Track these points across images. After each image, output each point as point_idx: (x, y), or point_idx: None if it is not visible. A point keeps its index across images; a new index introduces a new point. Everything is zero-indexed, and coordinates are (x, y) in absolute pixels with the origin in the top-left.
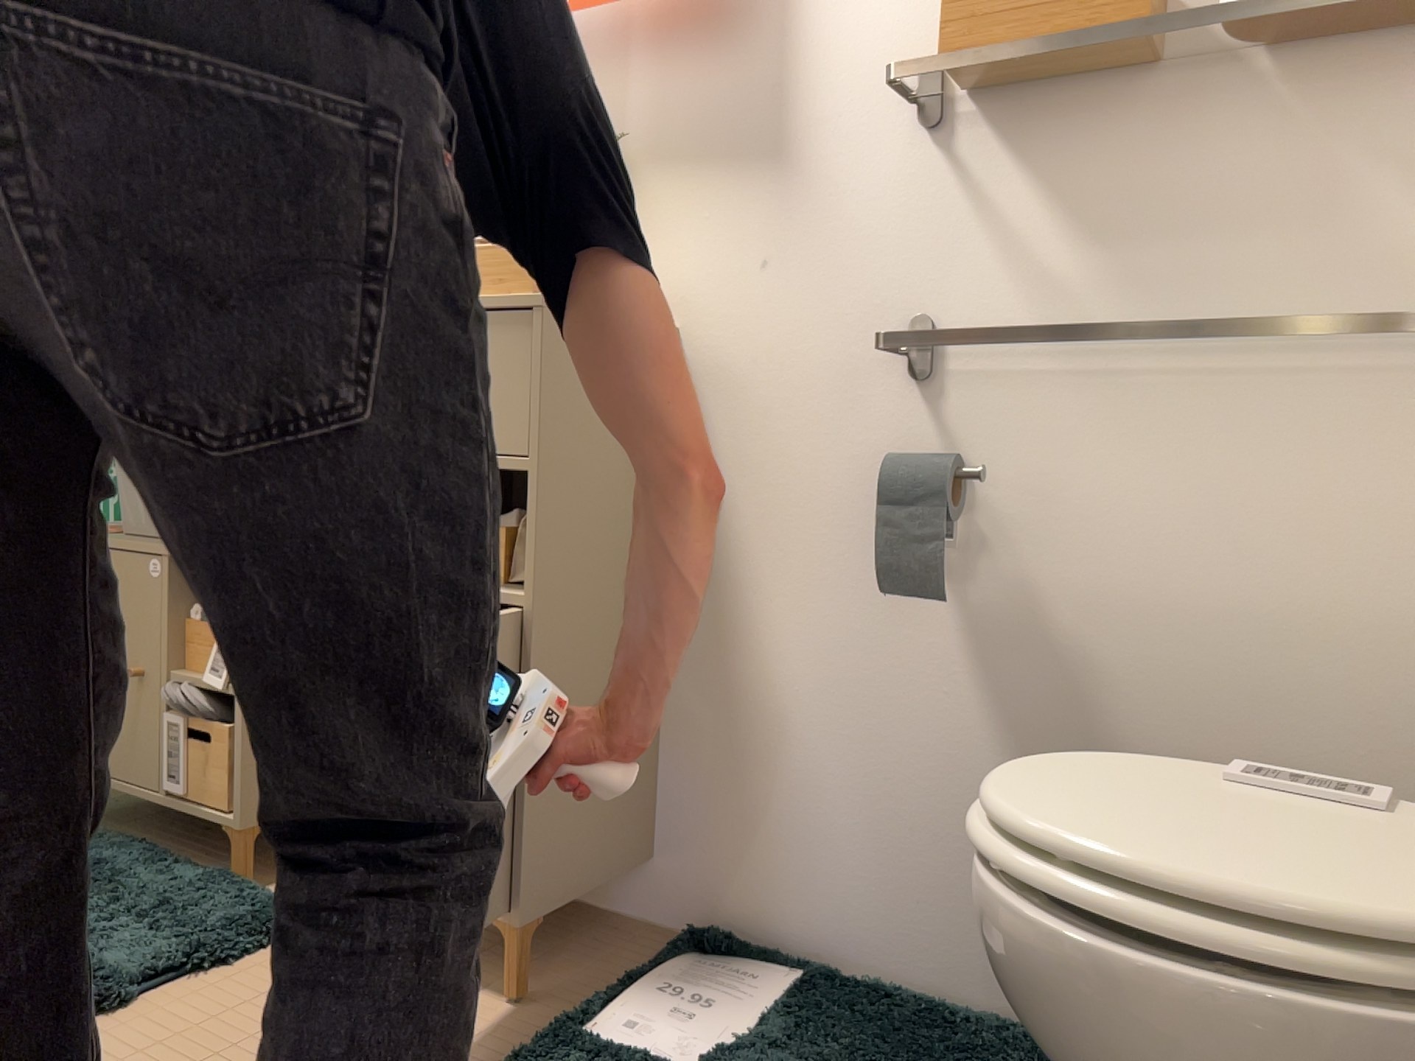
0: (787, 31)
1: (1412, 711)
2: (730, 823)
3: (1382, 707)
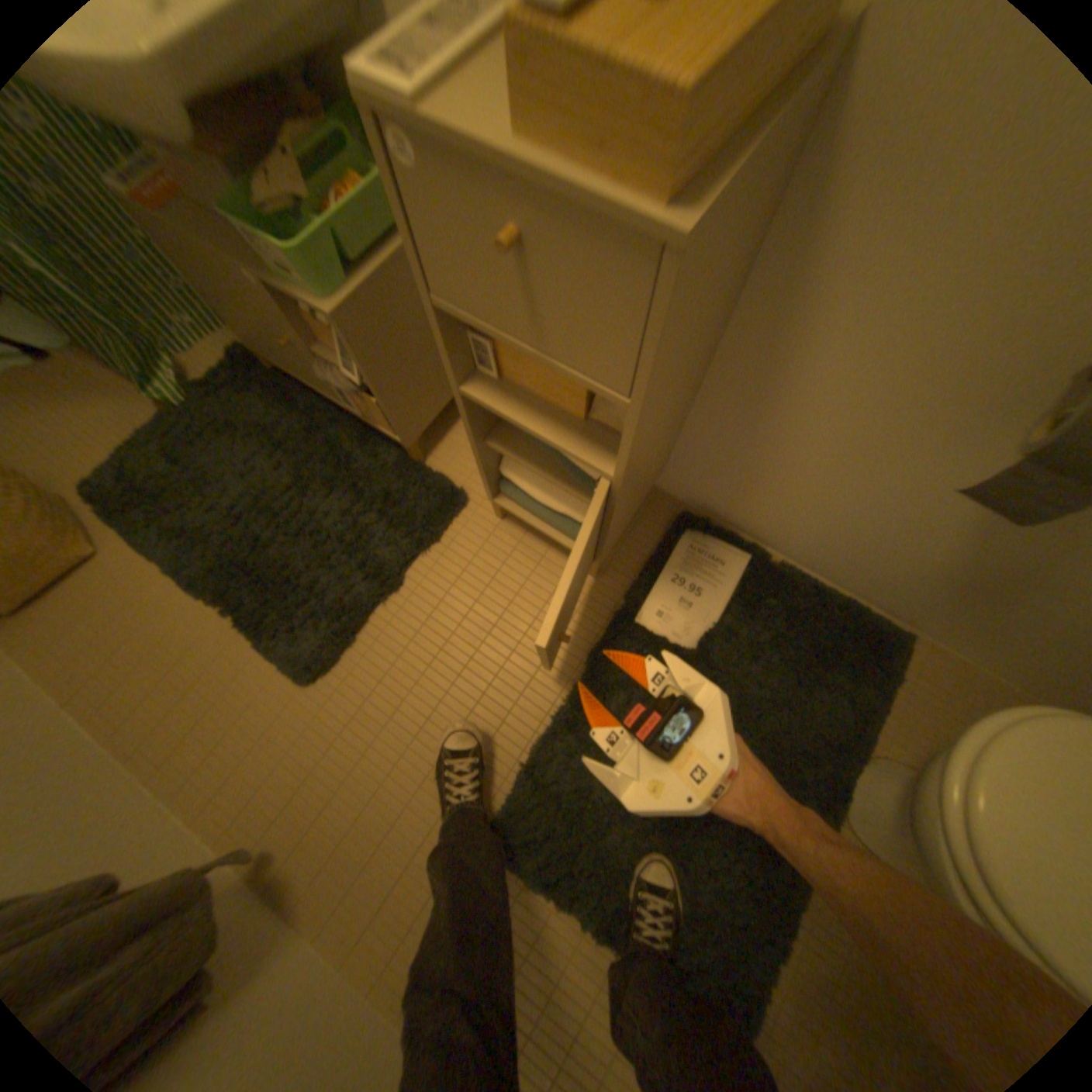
0: None
1: None
2: (726, 478)
3: None
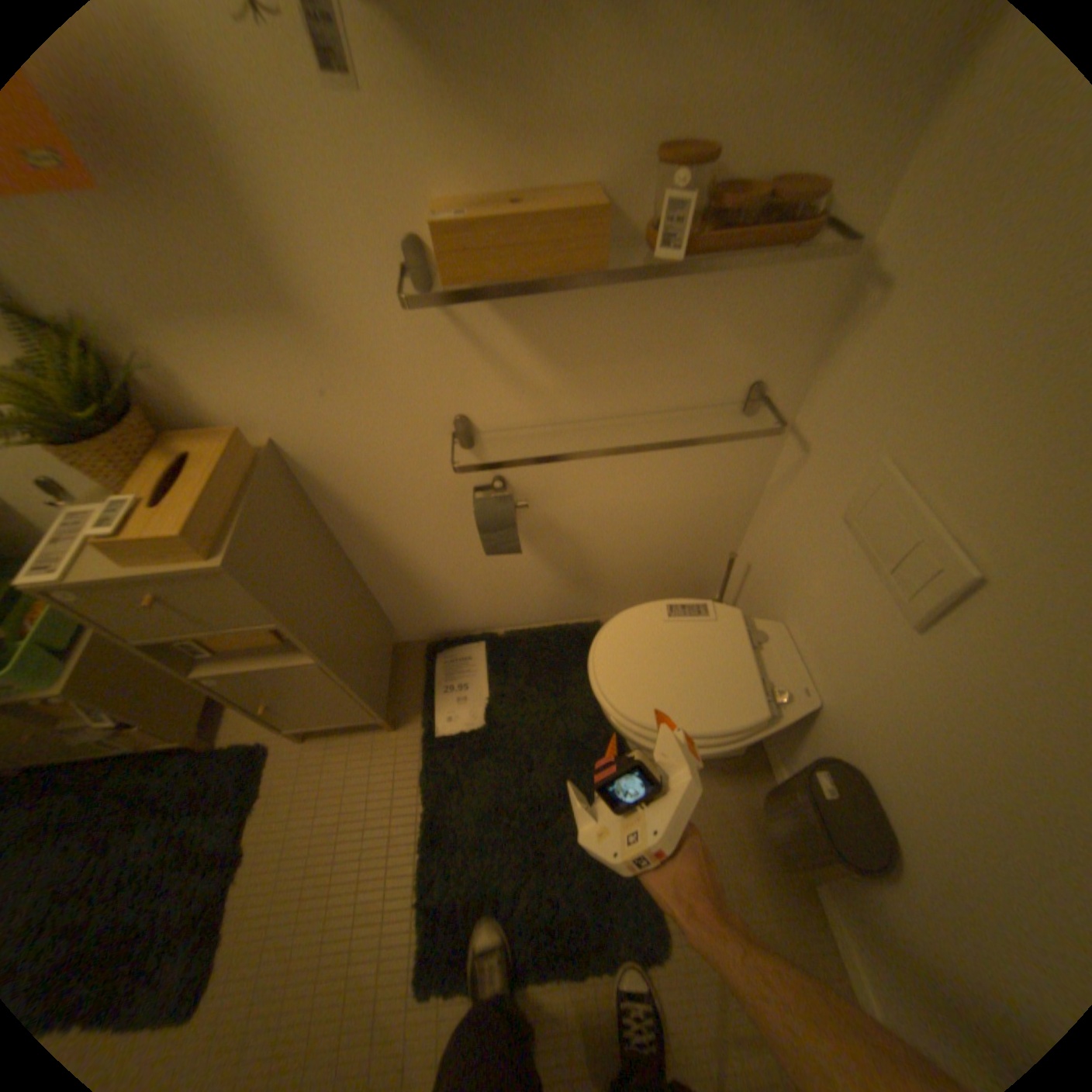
0: (238, 188)
1: (694, 521)
2: (428, 611)
3: (685, 522)
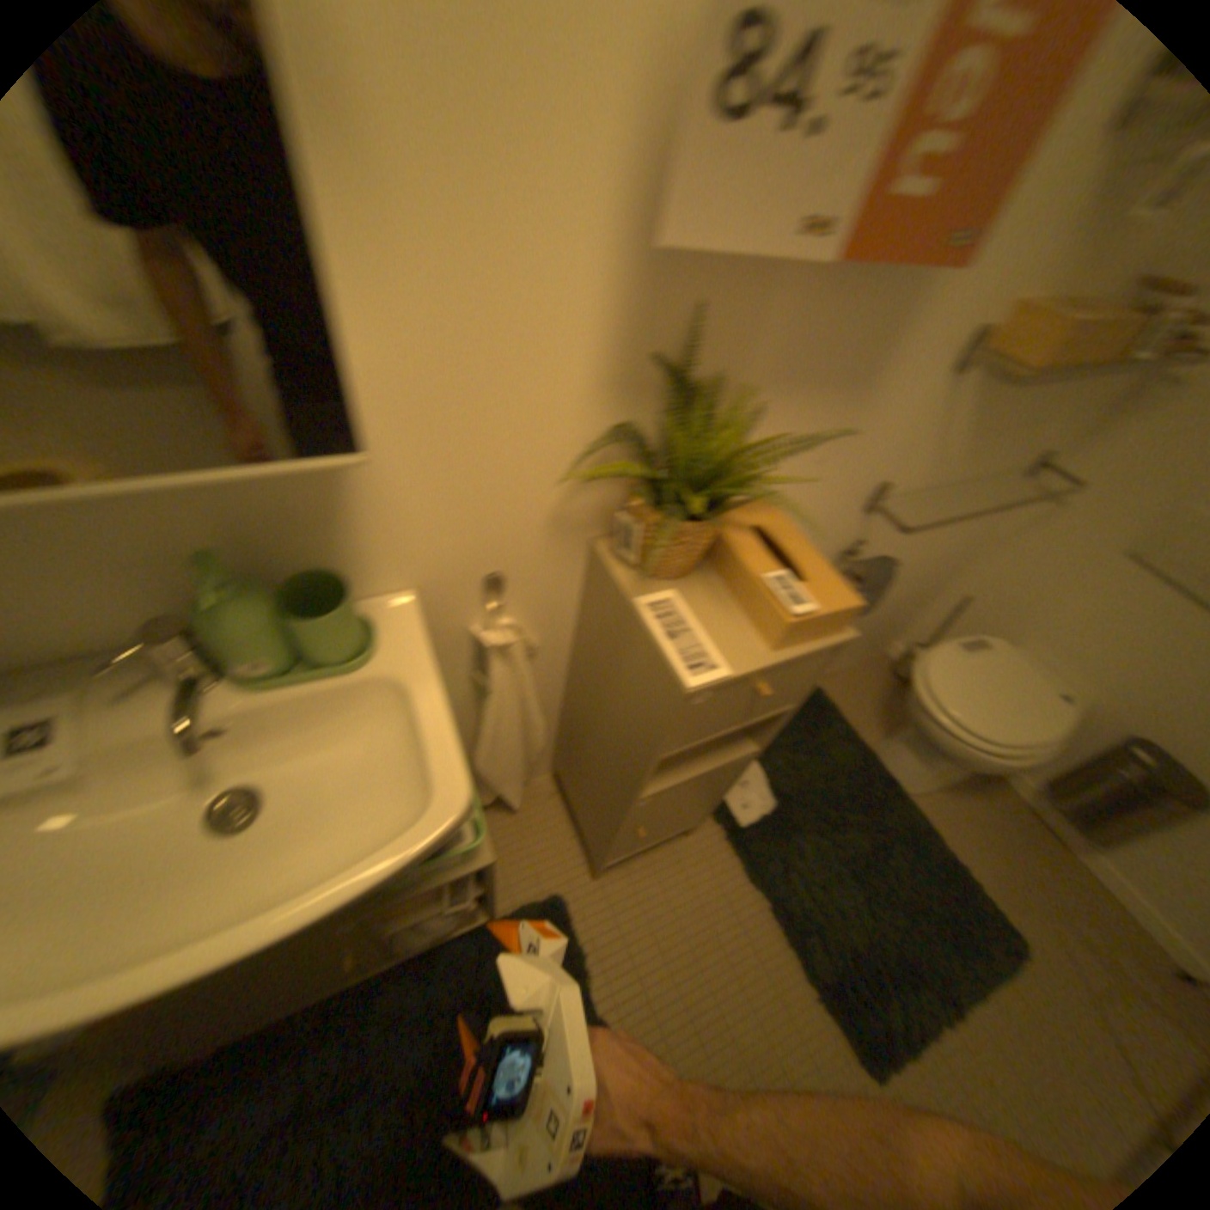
0: (930, 268)
1: (936, 573)
2: None
3: (930, 575)
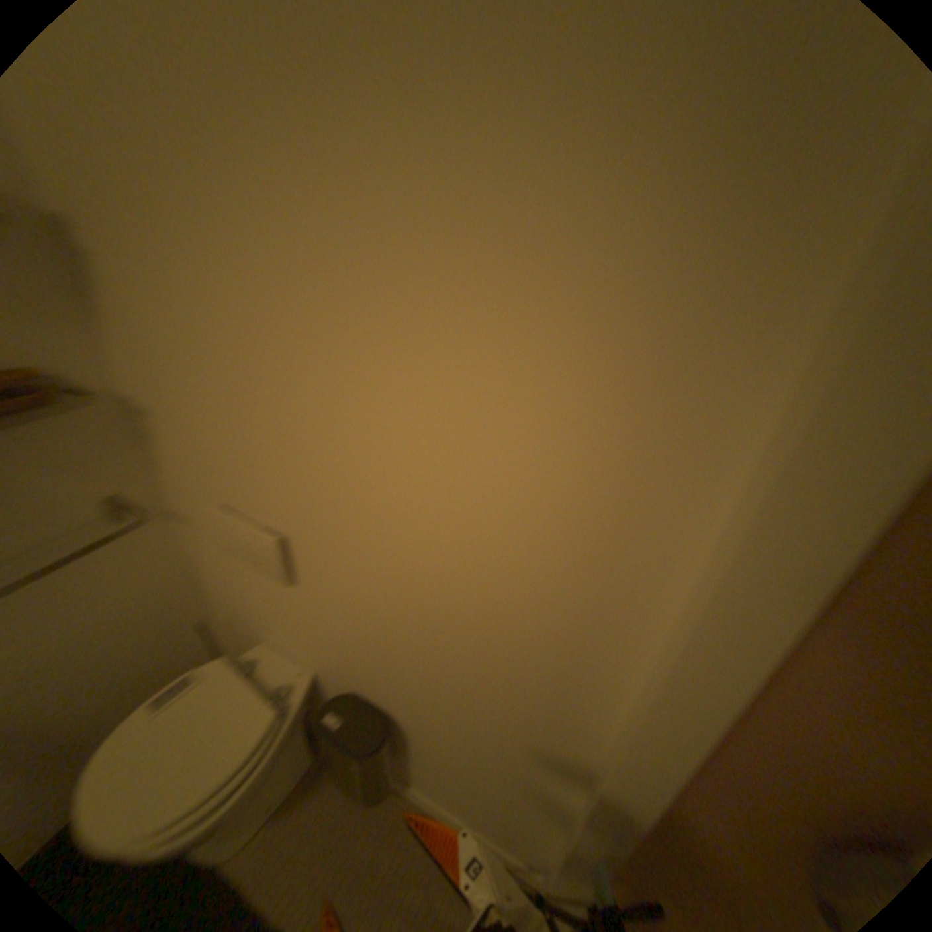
0: None
1: (137, 625)
2: None
3: (127, 632)
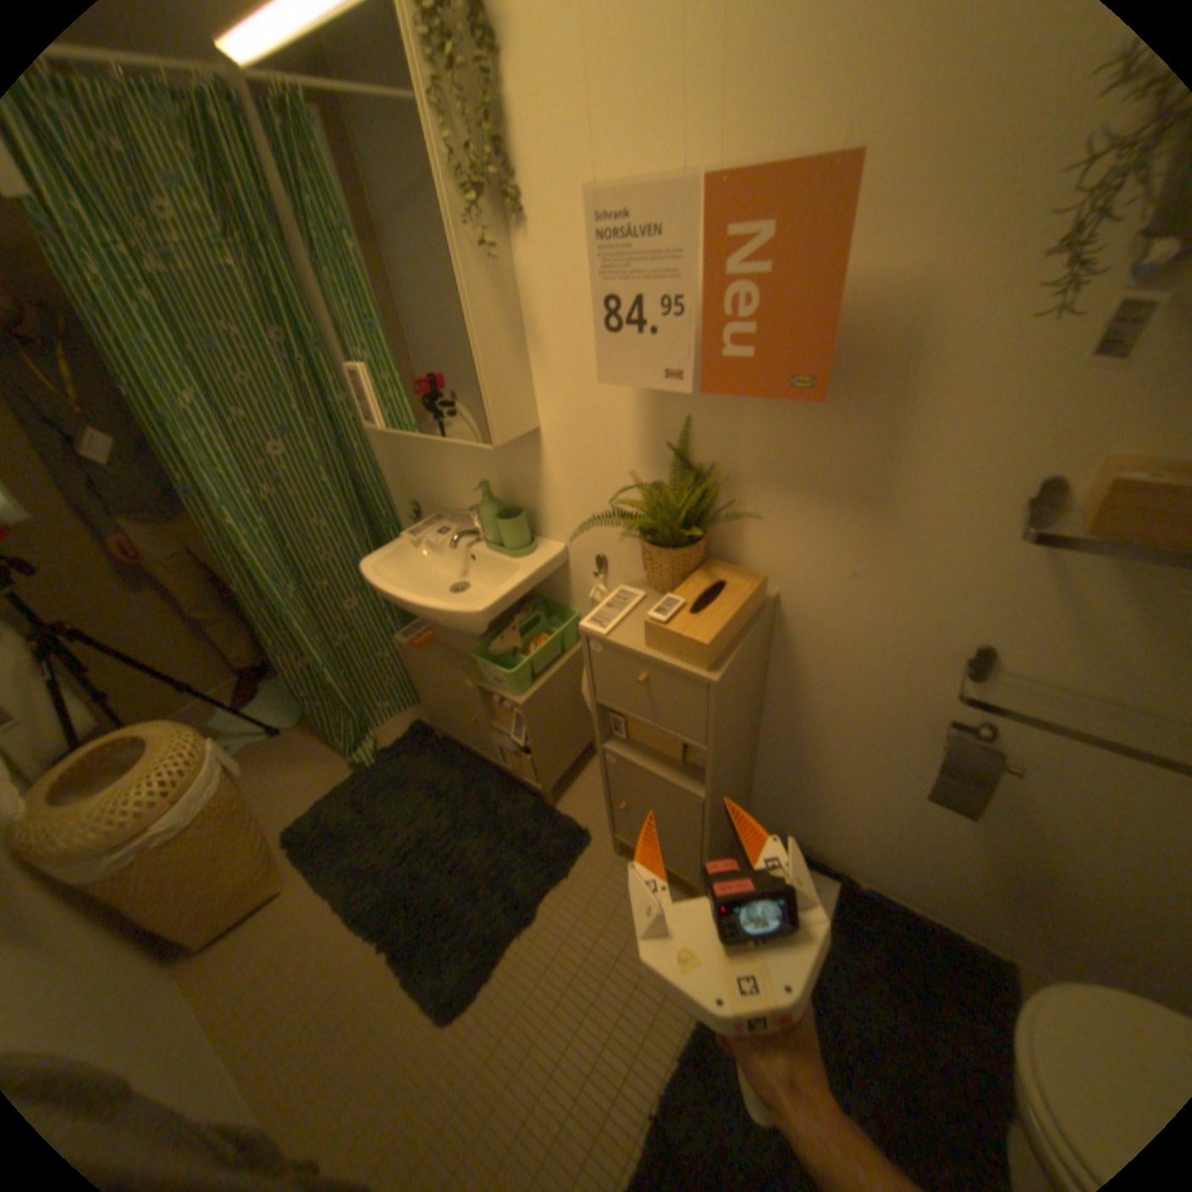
0: (906, 410)
1: None
2: (798, 811)
3: None
